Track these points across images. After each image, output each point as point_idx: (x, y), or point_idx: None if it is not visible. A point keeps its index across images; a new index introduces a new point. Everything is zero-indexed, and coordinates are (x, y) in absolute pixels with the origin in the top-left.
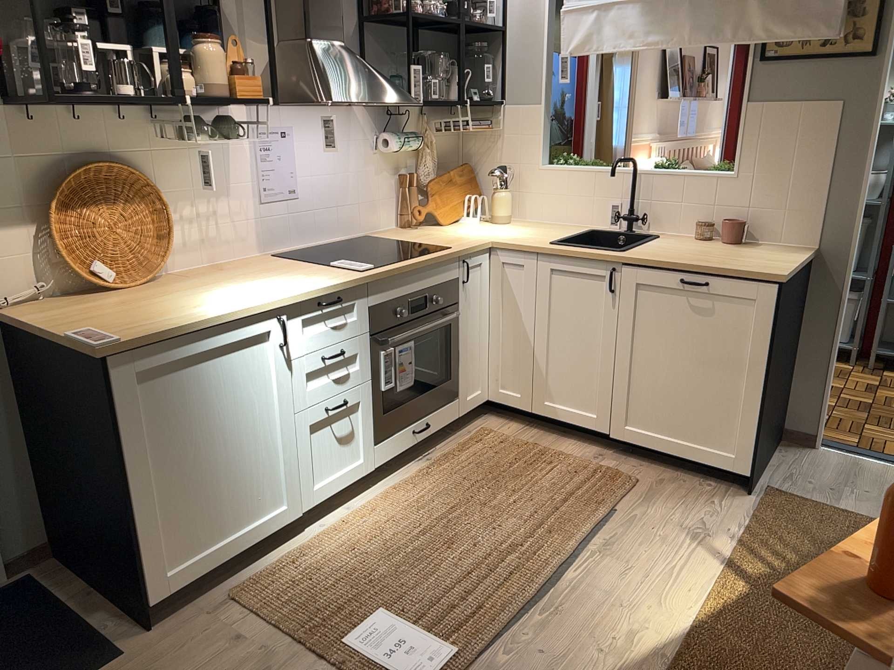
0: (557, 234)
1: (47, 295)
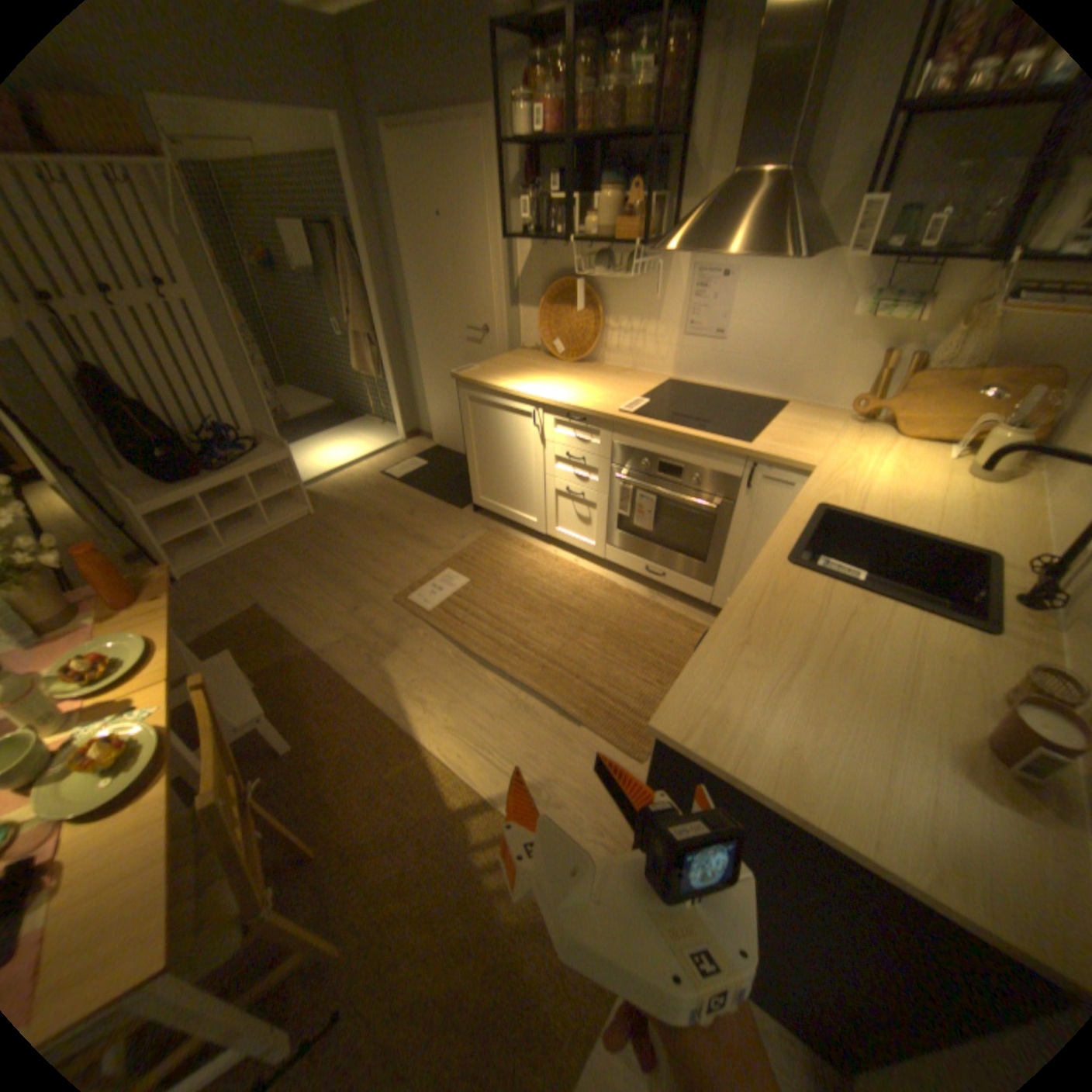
0: (928, 521)
1: (541, 350)
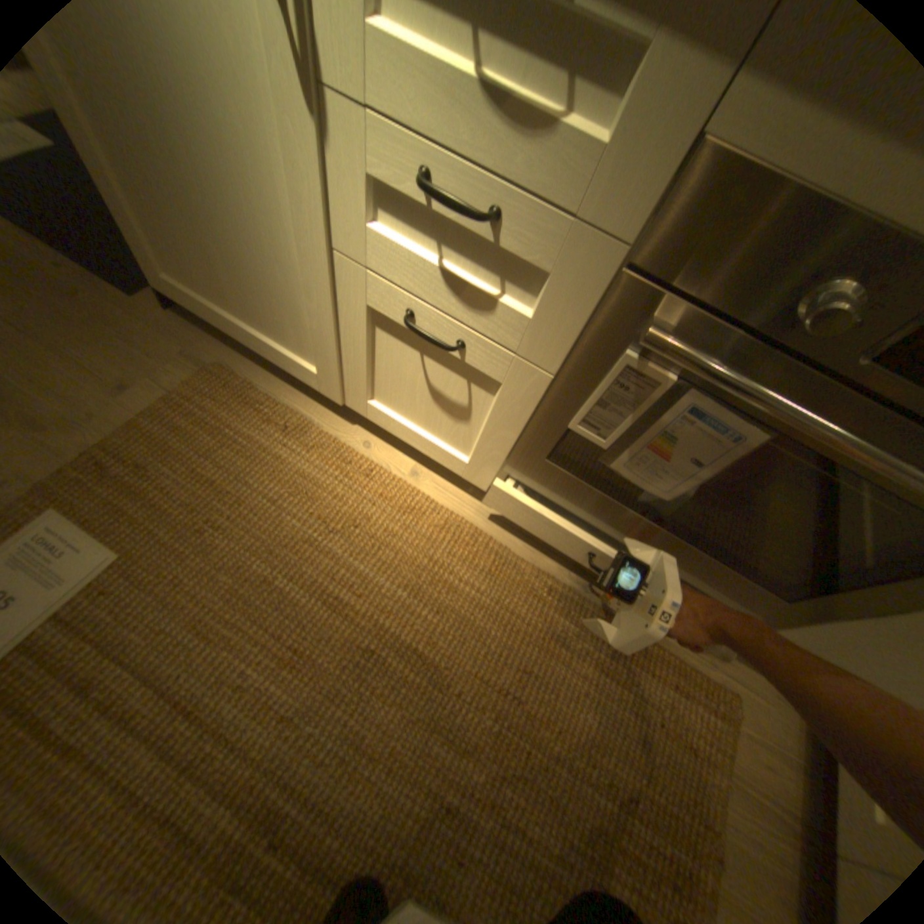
0: None
1: None
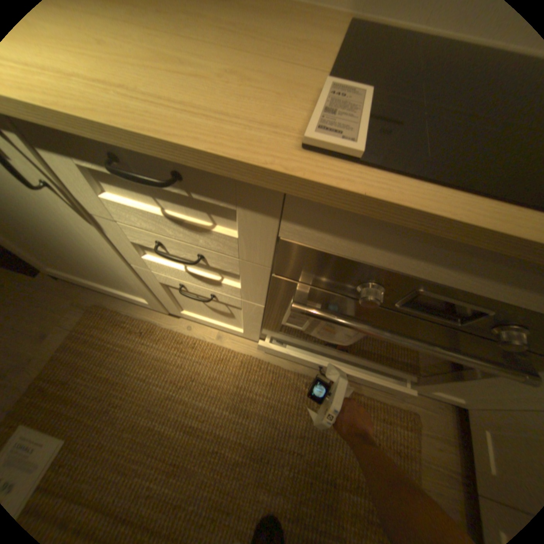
0: None
1: None
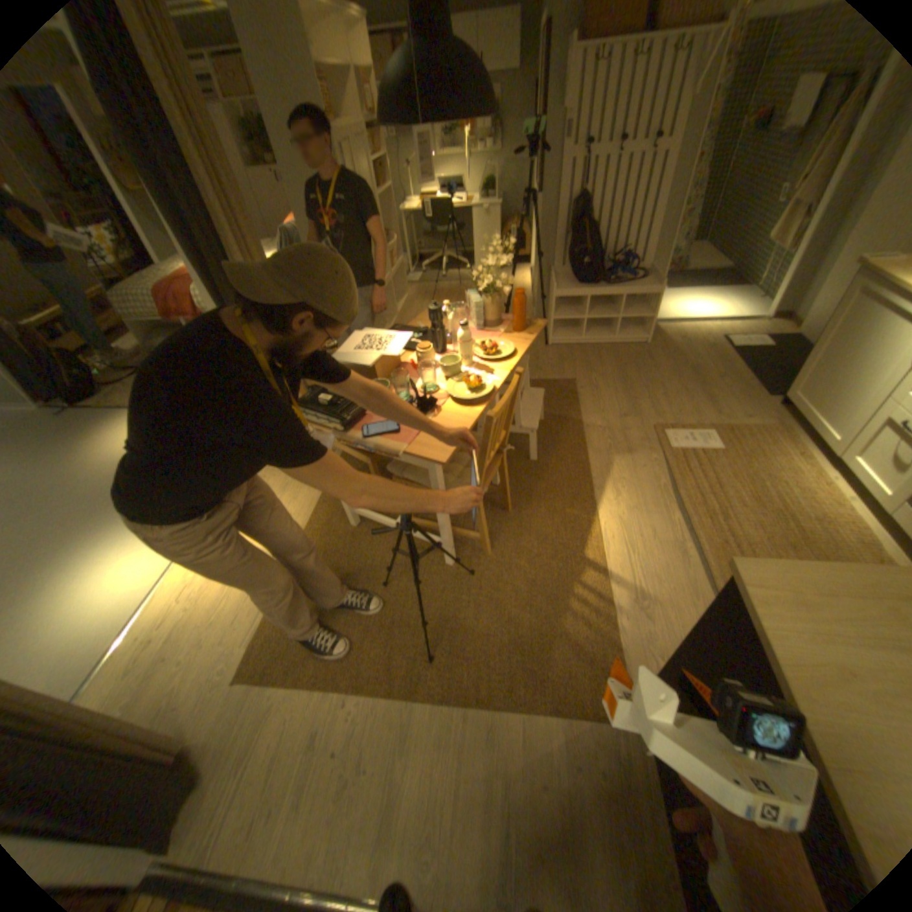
0: None
1: None
